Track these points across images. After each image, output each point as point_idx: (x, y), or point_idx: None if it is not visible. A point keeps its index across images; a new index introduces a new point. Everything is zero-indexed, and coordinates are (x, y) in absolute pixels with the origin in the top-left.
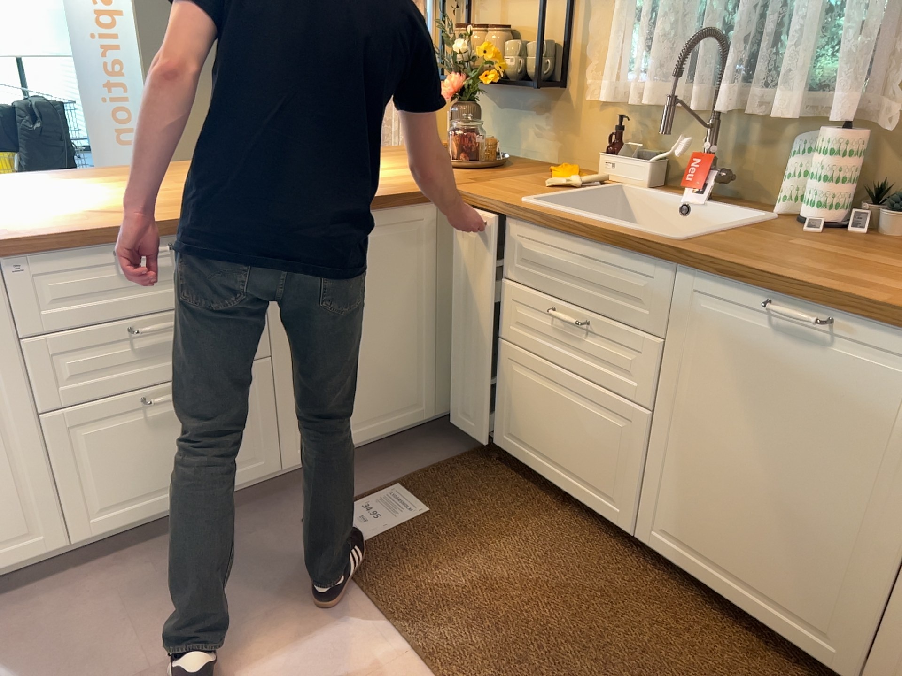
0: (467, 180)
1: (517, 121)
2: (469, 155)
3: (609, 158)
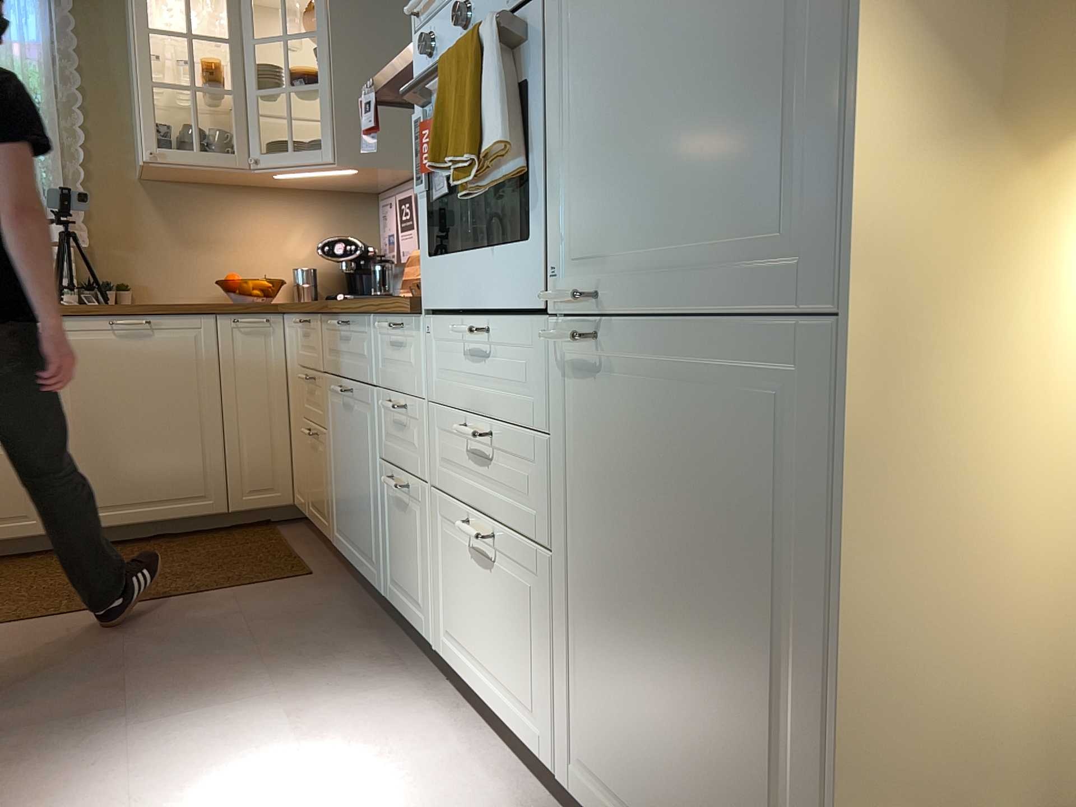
0: None
1: None
2: None
3: None
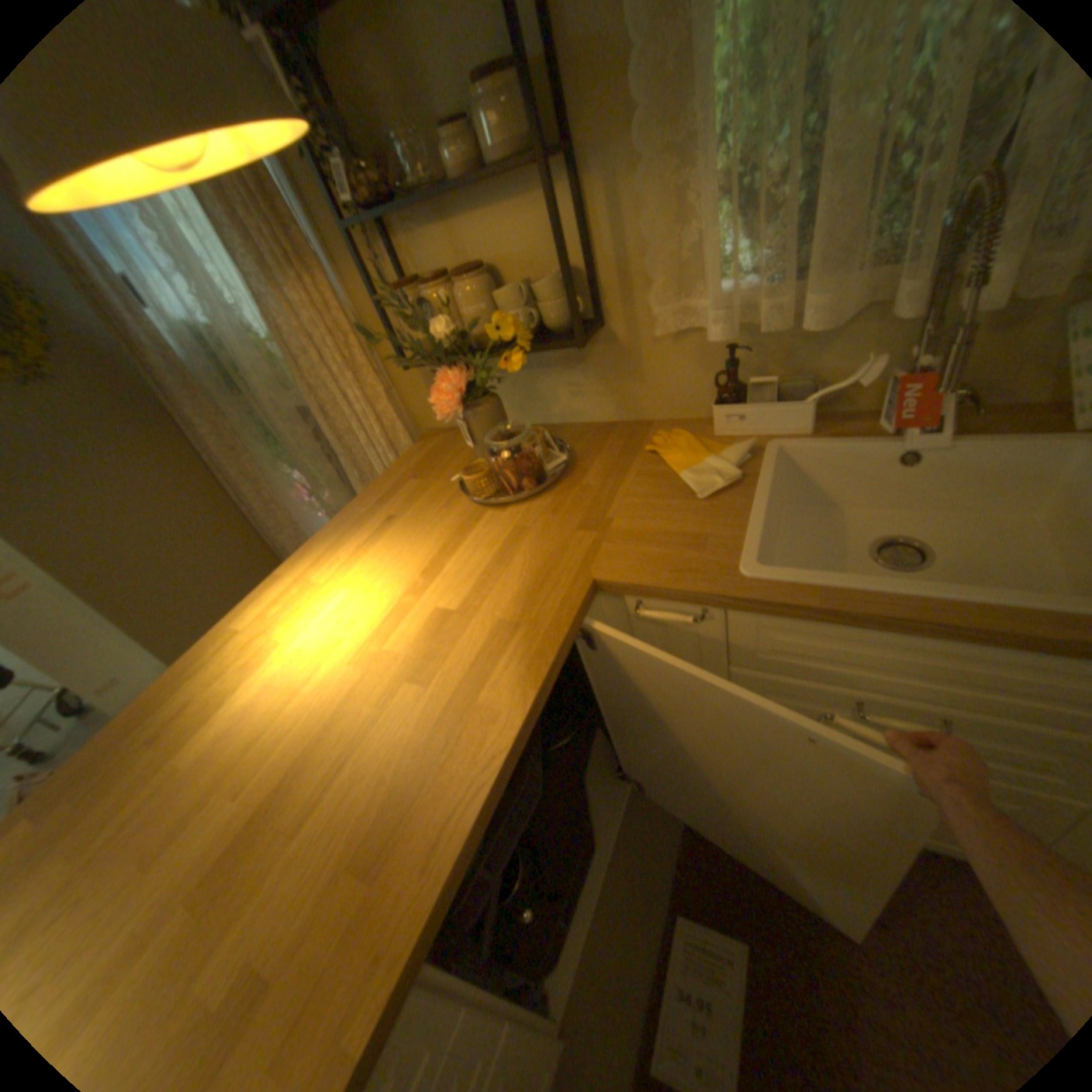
0: (580, 533)
1: (535, 381)
2: (534, 476)
3: (733, 407)
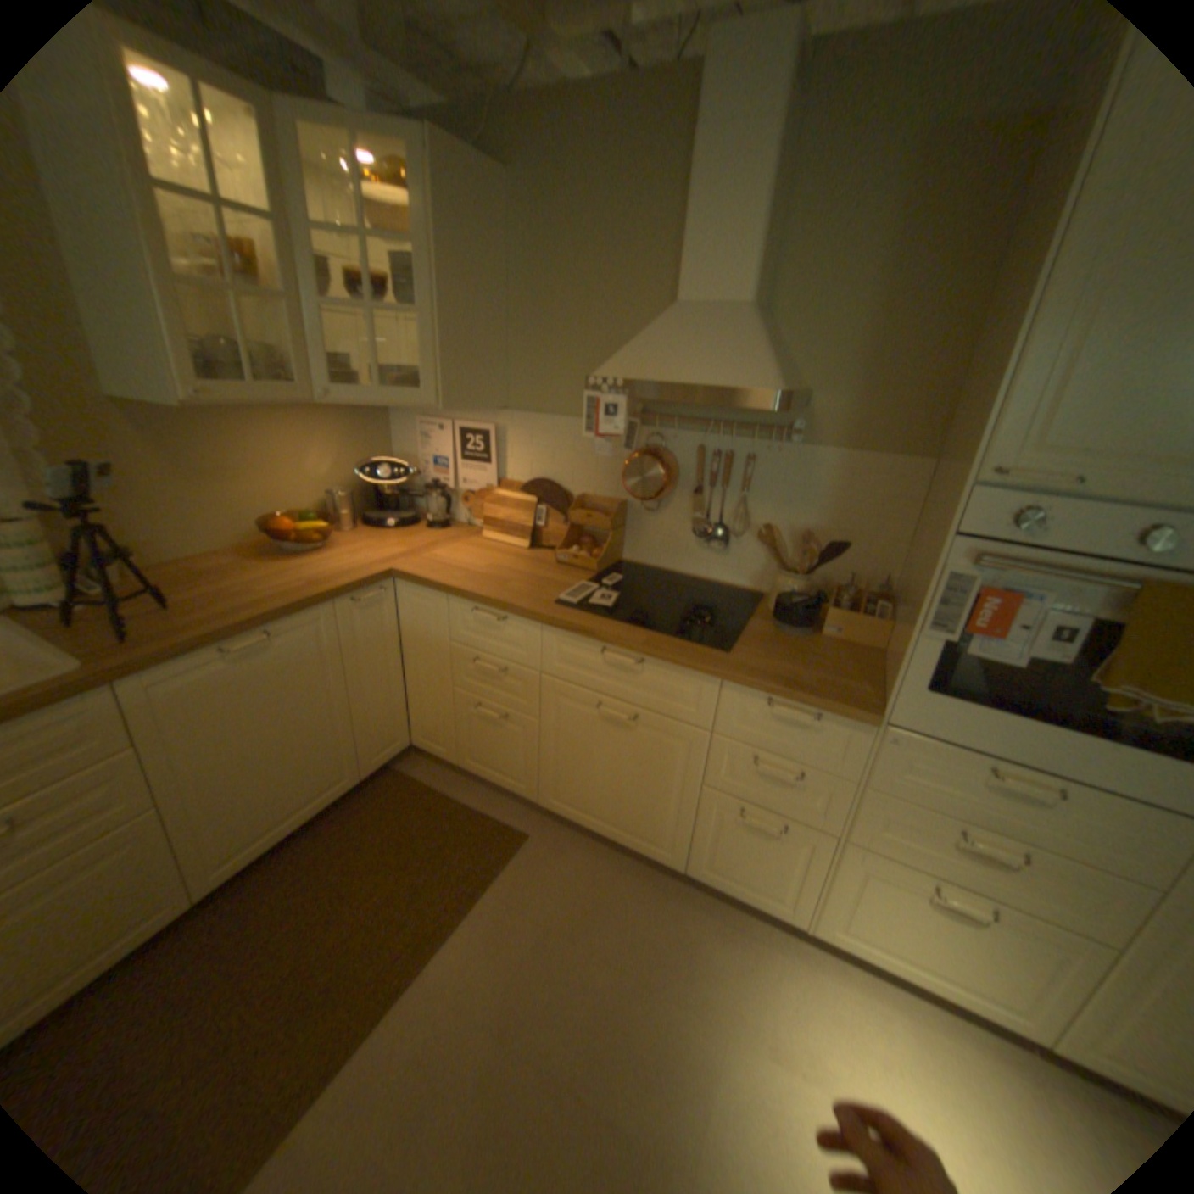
0: None
1: None
2: None
3: None
